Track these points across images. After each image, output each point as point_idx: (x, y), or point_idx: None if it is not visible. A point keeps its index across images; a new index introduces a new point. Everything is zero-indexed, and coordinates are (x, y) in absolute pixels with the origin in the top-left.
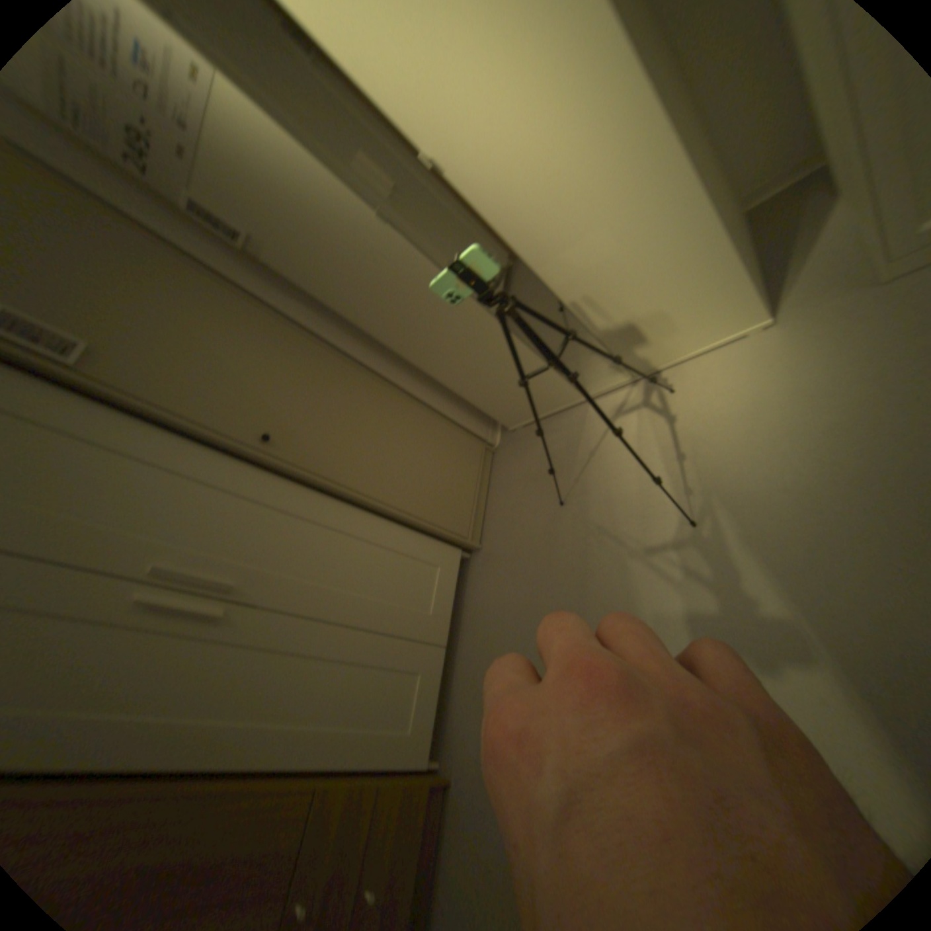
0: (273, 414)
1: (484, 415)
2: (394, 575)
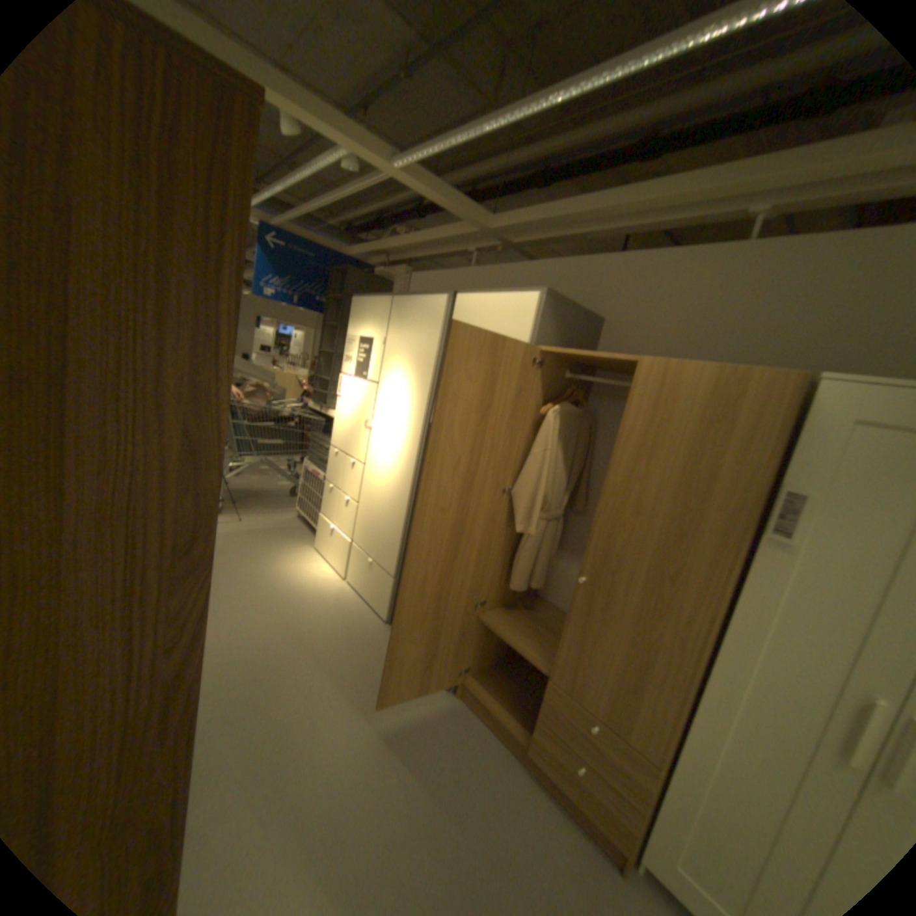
0: None
1: None
2: None
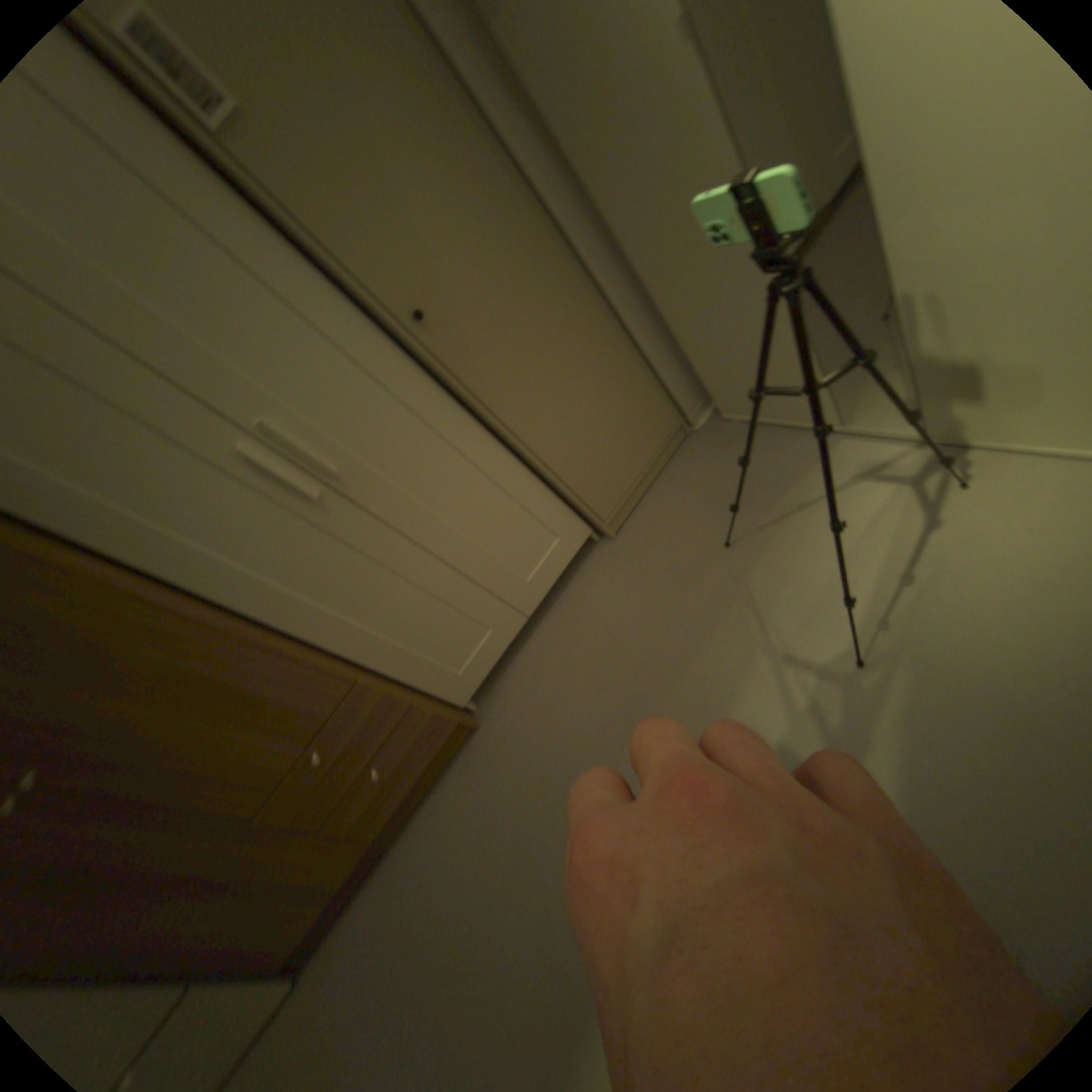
0: (437, 284)
1: (702, 379)
2: (505, 526)
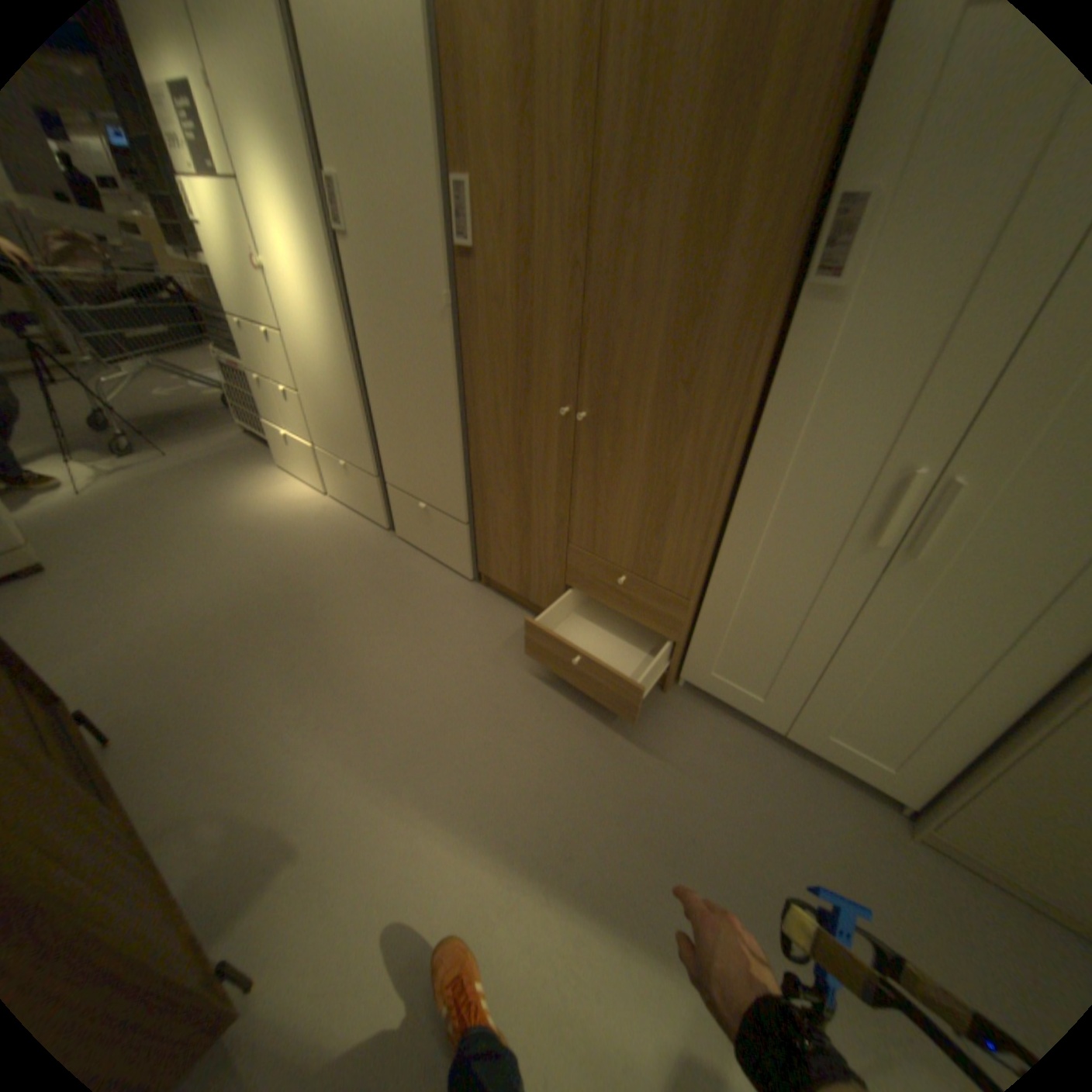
0: None
1: None
2: (894, 716)
